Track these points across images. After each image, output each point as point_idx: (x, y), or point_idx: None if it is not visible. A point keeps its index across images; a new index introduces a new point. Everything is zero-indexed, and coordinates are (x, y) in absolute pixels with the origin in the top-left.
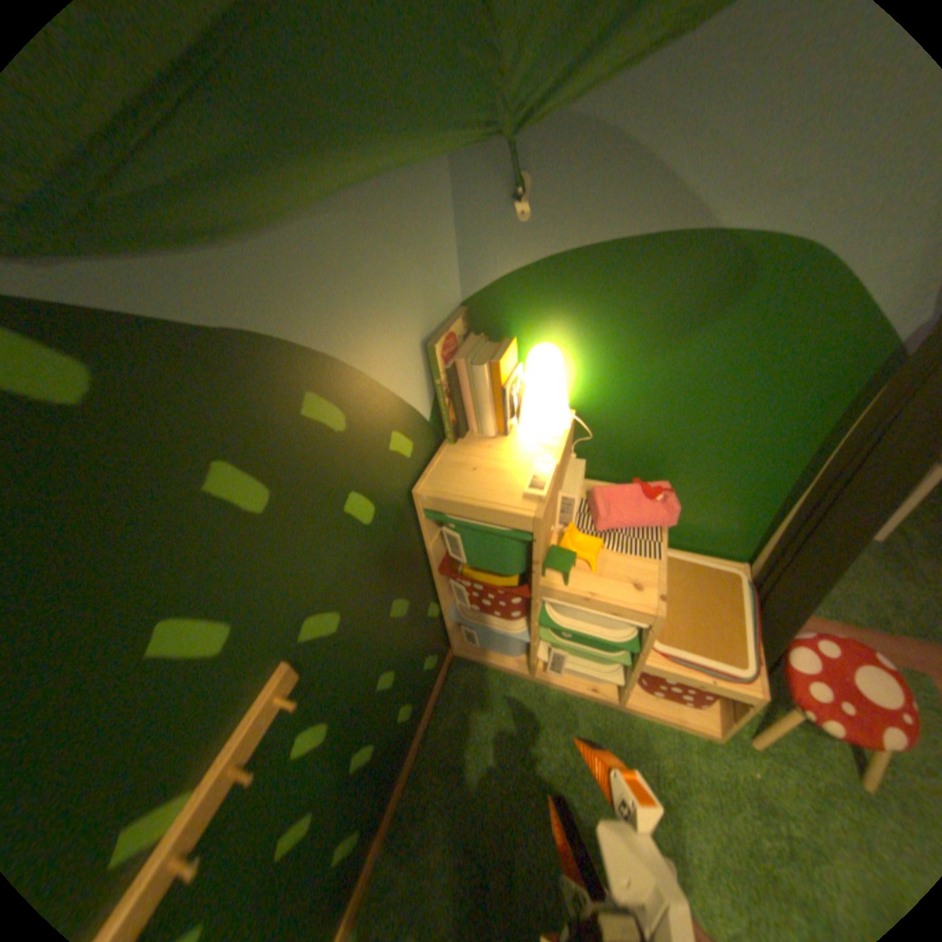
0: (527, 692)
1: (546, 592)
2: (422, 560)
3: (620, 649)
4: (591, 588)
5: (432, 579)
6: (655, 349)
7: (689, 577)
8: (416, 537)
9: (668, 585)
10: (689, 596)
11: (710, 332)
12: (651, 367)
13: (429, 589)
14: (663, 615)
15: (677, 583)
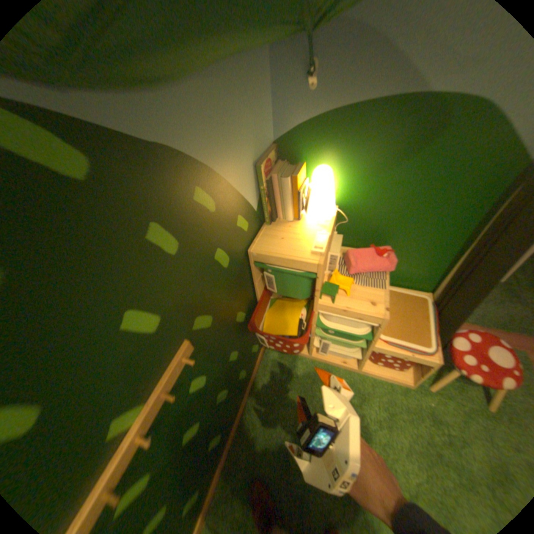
0: (307, 364)
1: (321, 307)
2: (251, 291)
3: (361, 338)
4: (347, 304)
5: (257, 302)
6: (387, 167)
7: (399, 300)
8: (249, 277)
9: (389, 302)
10: (399, 310)
11: (419, 156)
12: (383, 179)
13: (255, 308)
14: (387, 318)
15: (392, 303)
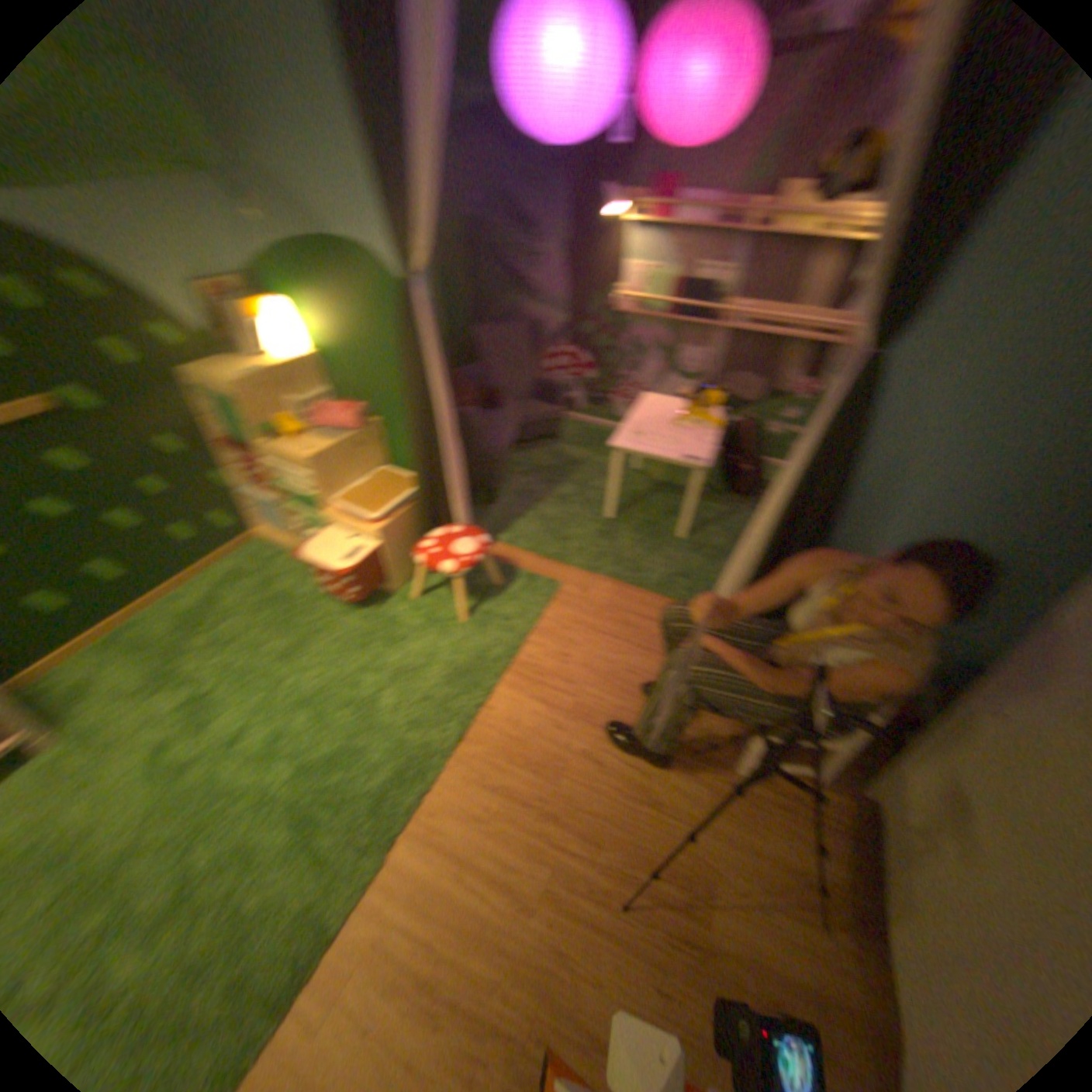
0: (286, 561)
1: (256, 453)
2: (190, 428)
3: (303, 500)
4: (276, 449)
5: (203, 448)
6: (331, 310)
7: (384, 480)
8: (180, 406)
9: (321, 453)
10: (374, 487)
11: (348, 300)
12: (334, 323)
13: (205, 458)
14: (302, 462)
15: (373, 482)
